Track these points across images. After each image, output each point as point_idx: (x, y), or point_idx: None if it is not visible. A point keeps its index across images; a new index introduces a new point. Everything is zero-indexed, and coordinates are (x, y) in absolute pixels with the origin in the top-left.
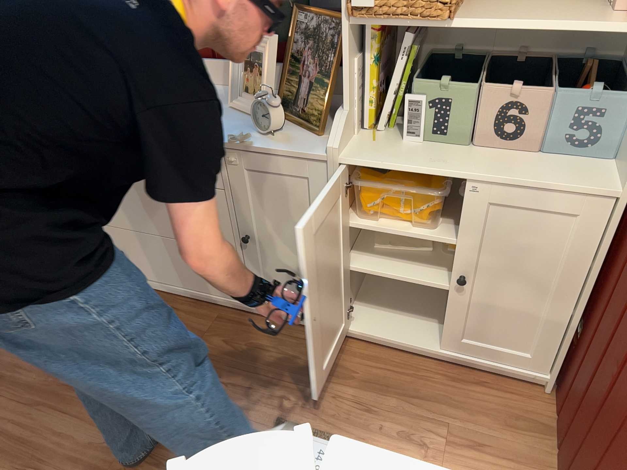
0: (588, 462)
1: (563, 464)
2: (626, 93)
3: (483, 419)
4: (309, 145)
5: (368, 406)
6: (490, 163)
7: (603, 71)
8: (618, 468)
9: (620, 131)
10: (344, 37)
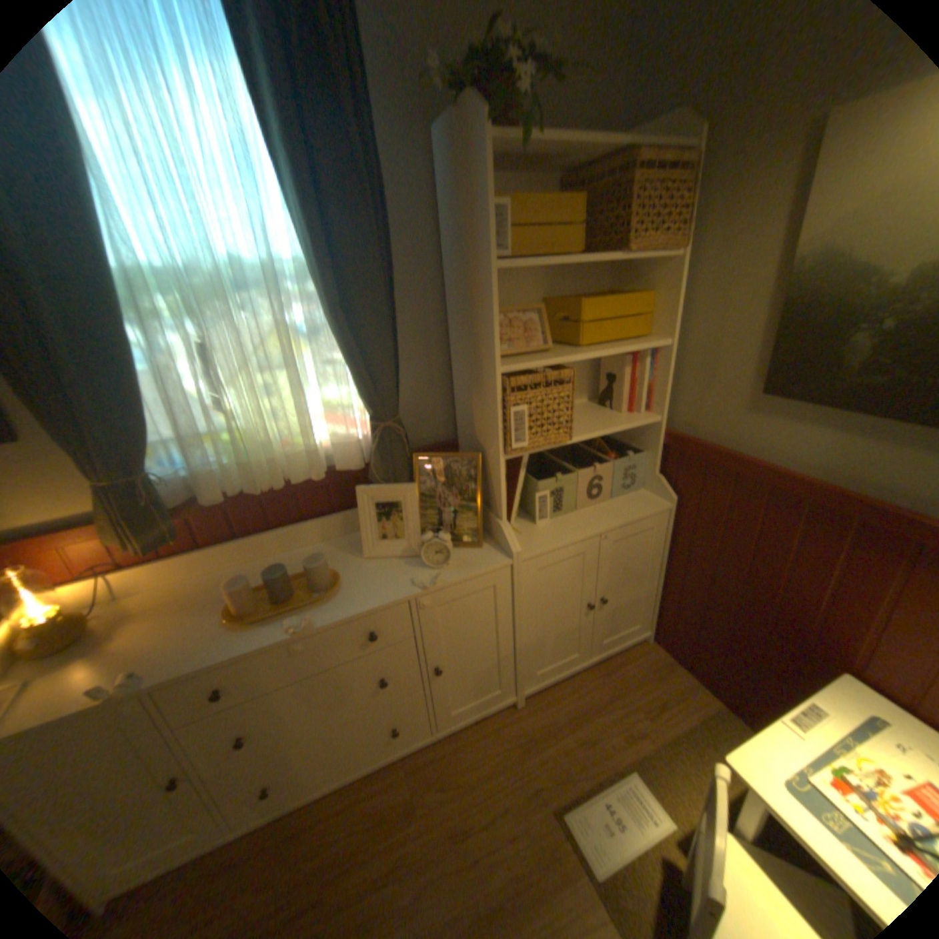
0: (754, 664)
1: (717, 679)
2: (639, 448)
3: (650, 688)
4: (483, 557)
5: (593, 741)
6: (600, 514)
7: (605, 439)
8: (798, 652)
9: (648, 469)
10: (498, 465)
